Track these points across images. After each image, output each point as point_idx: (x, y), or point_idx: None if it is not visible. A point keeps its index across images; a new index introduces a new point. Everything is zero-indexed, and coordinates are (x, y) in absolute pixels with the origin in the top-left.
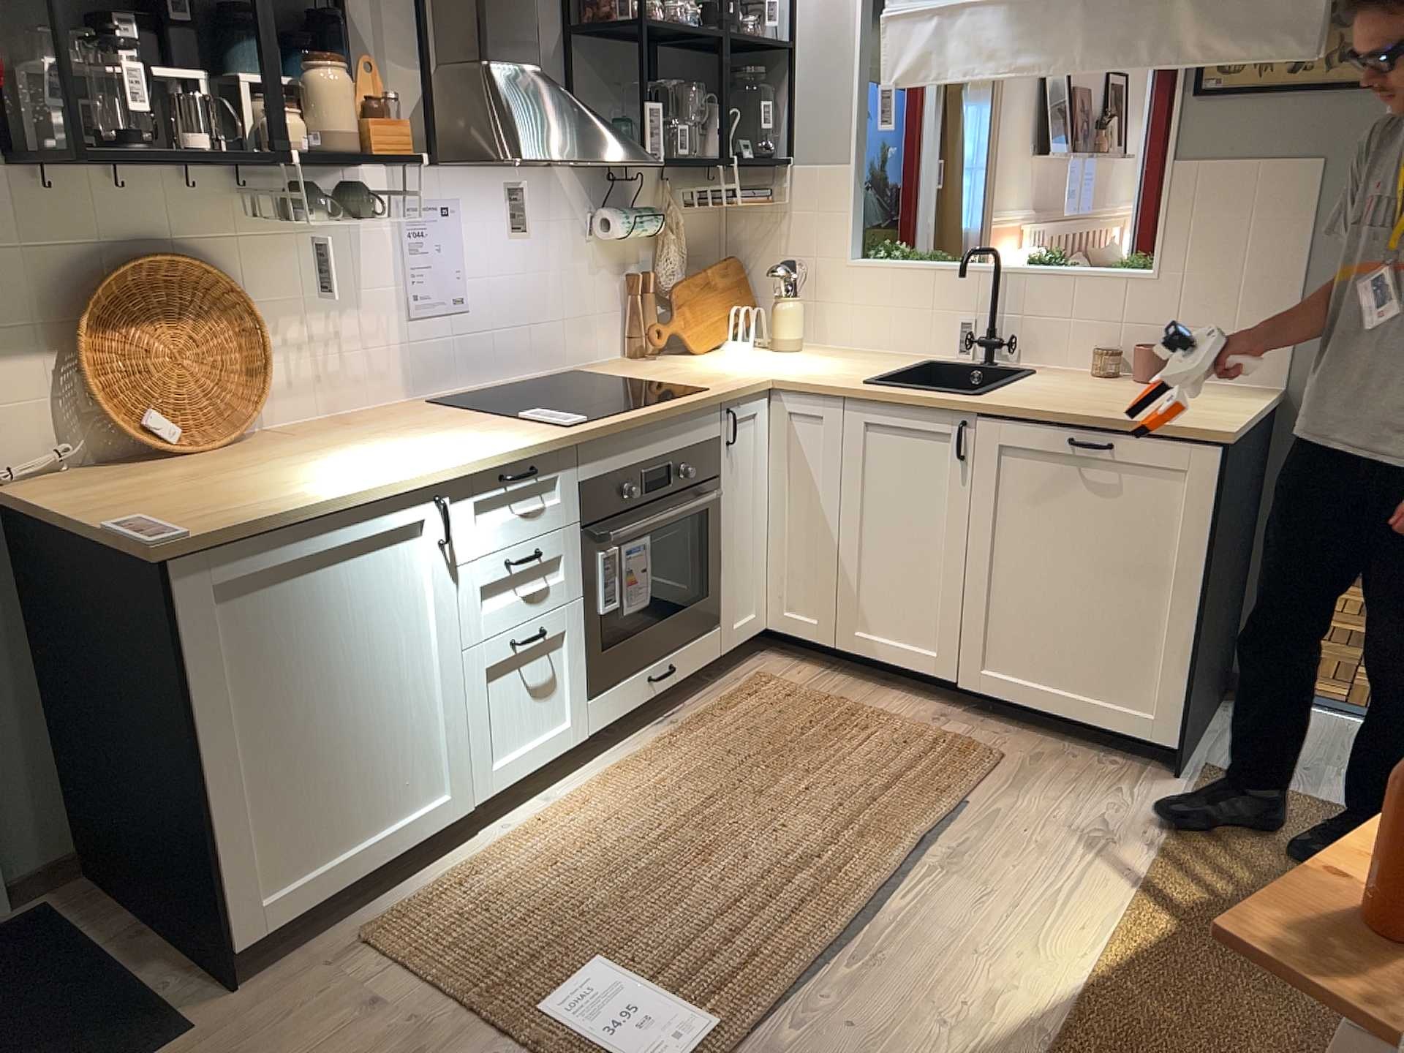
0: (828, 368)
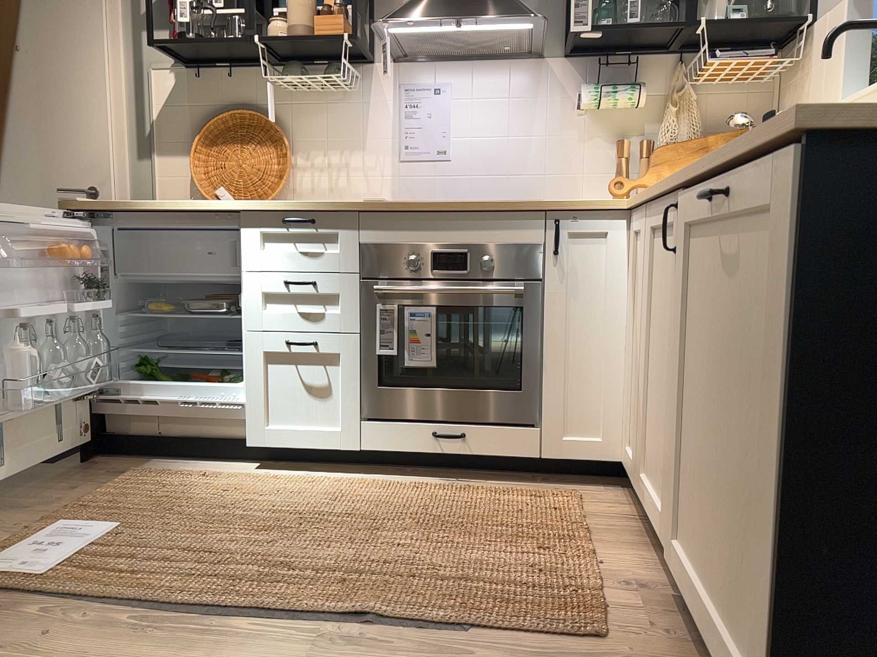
0: None
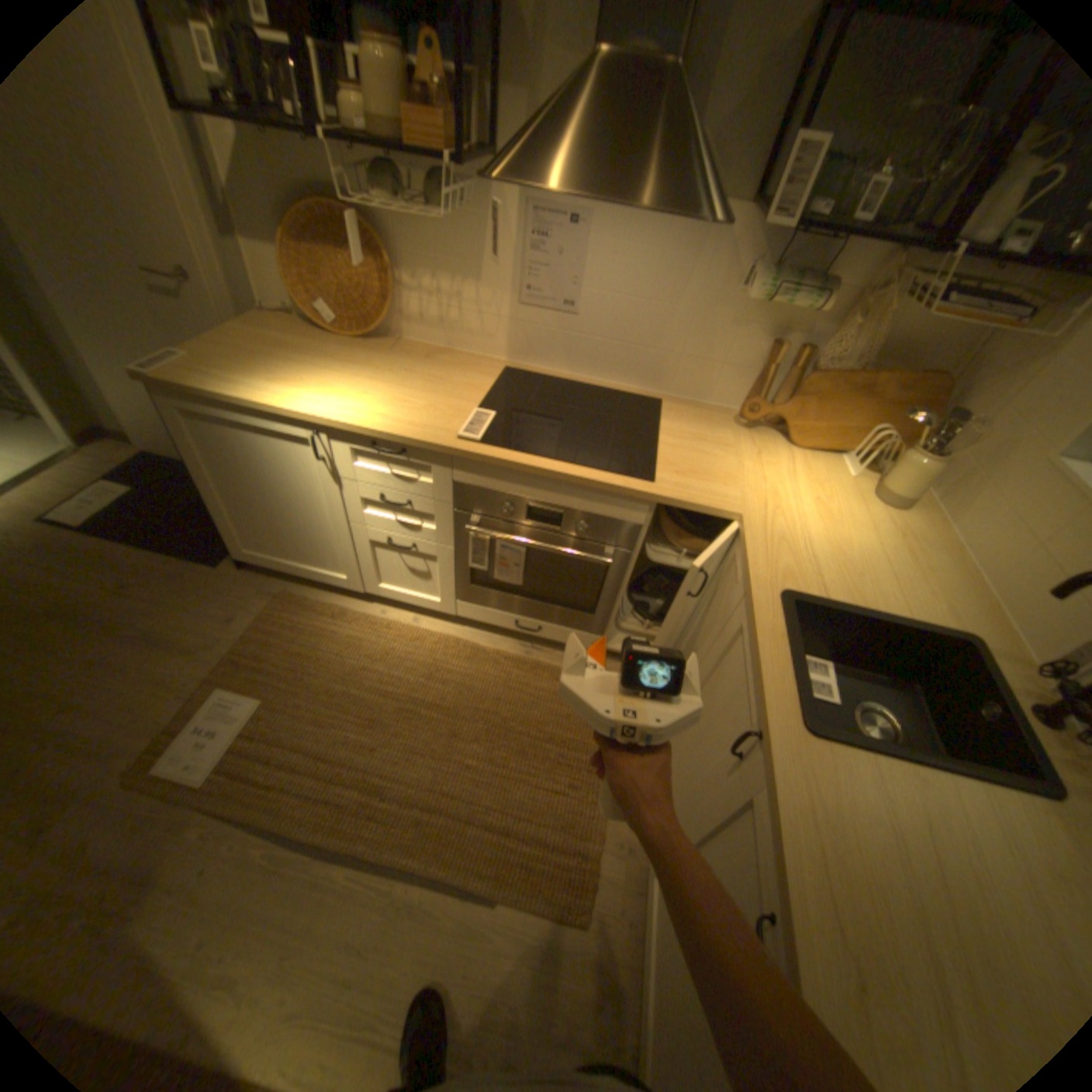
0: (830, 549)
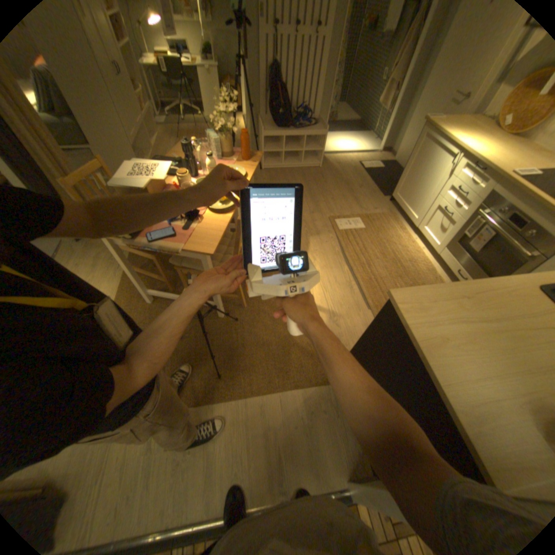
0: None
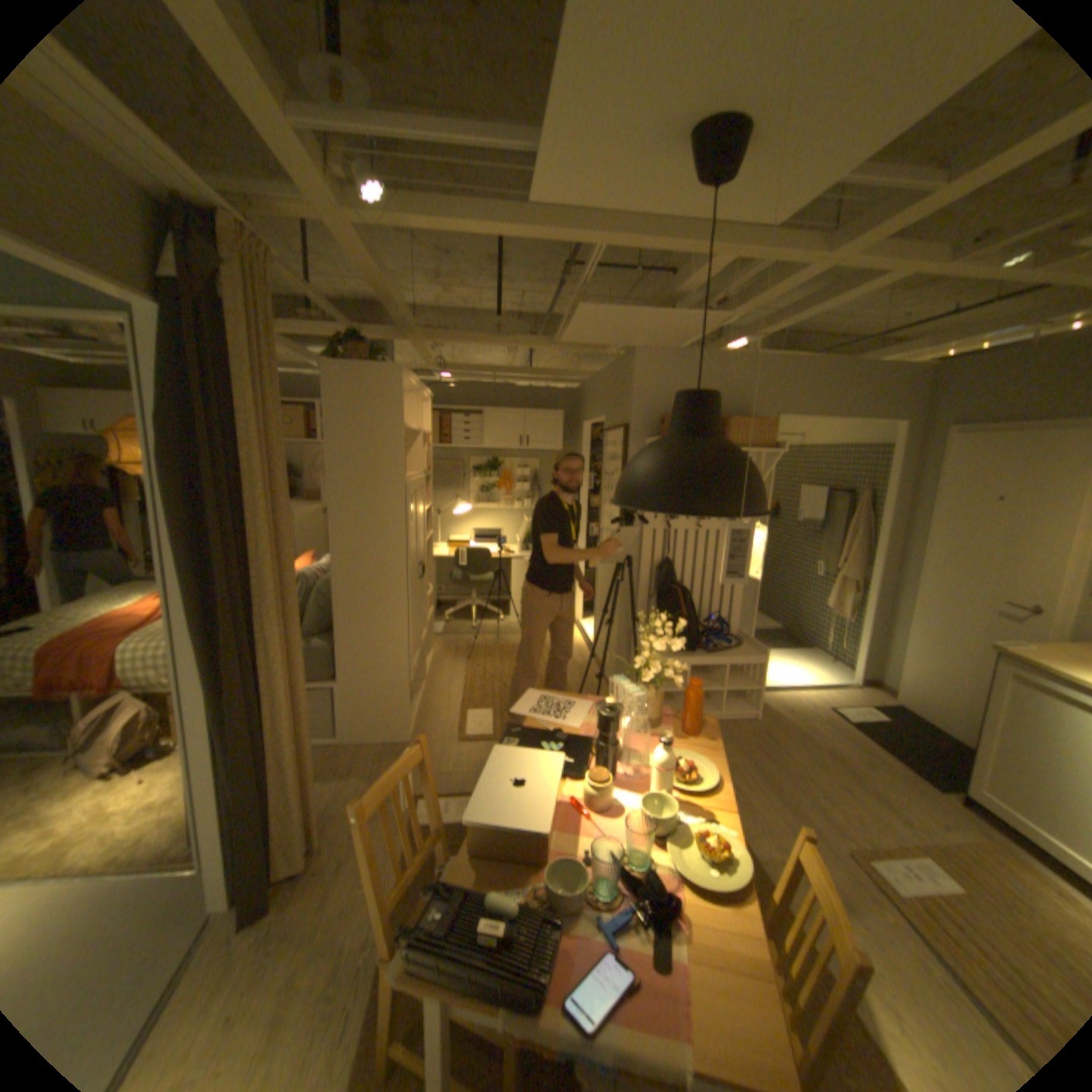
0: None
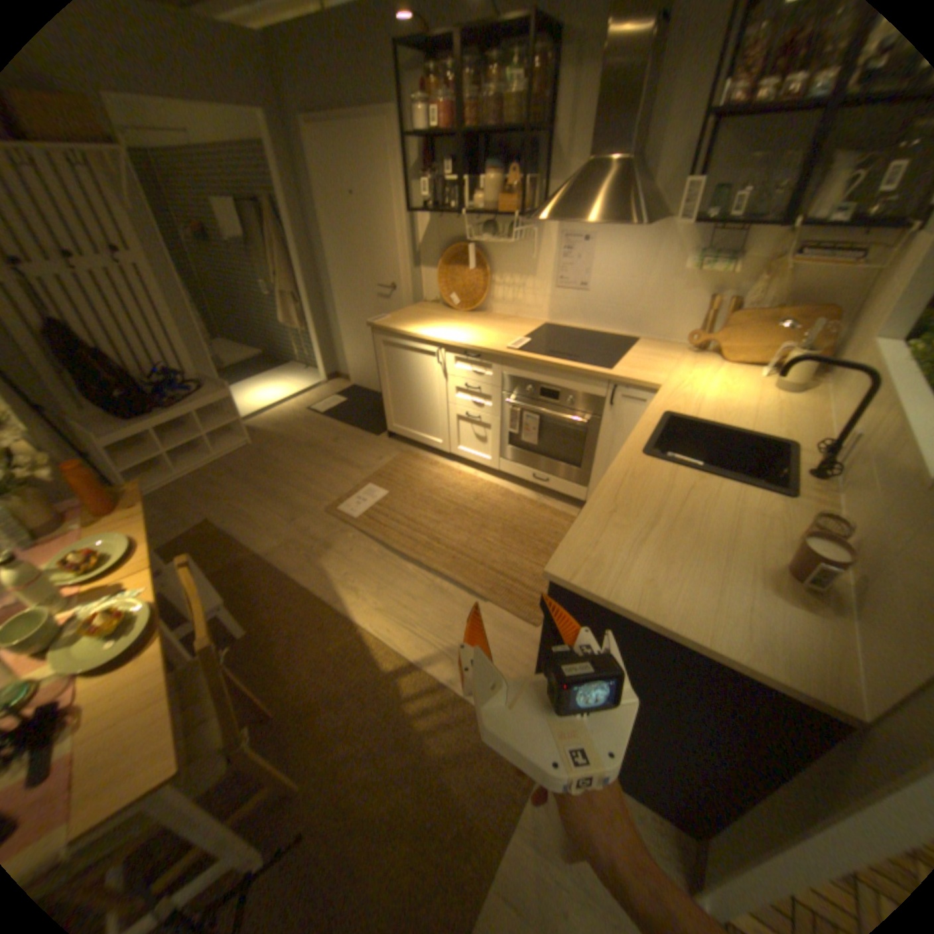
0: (715, 403)
